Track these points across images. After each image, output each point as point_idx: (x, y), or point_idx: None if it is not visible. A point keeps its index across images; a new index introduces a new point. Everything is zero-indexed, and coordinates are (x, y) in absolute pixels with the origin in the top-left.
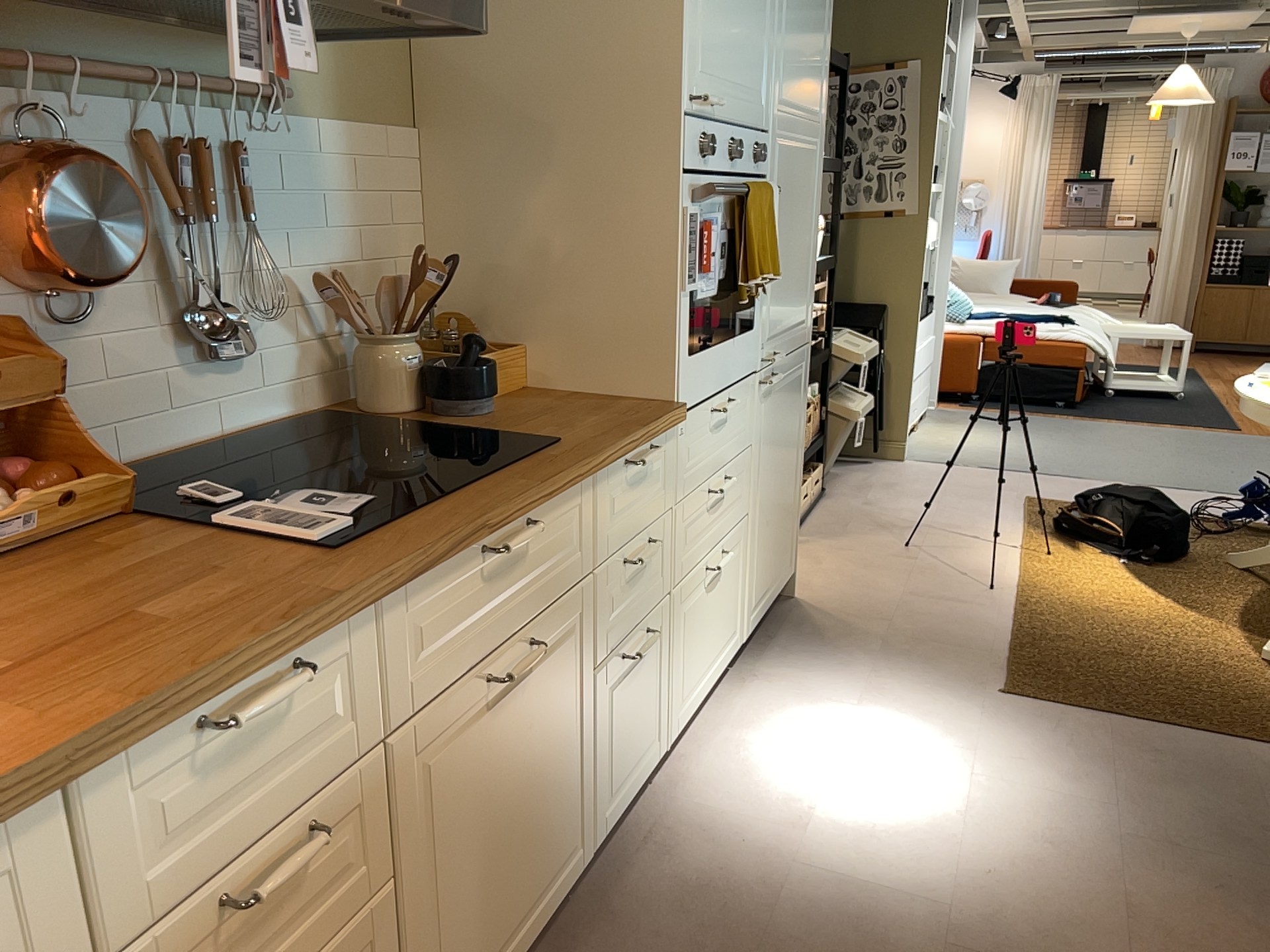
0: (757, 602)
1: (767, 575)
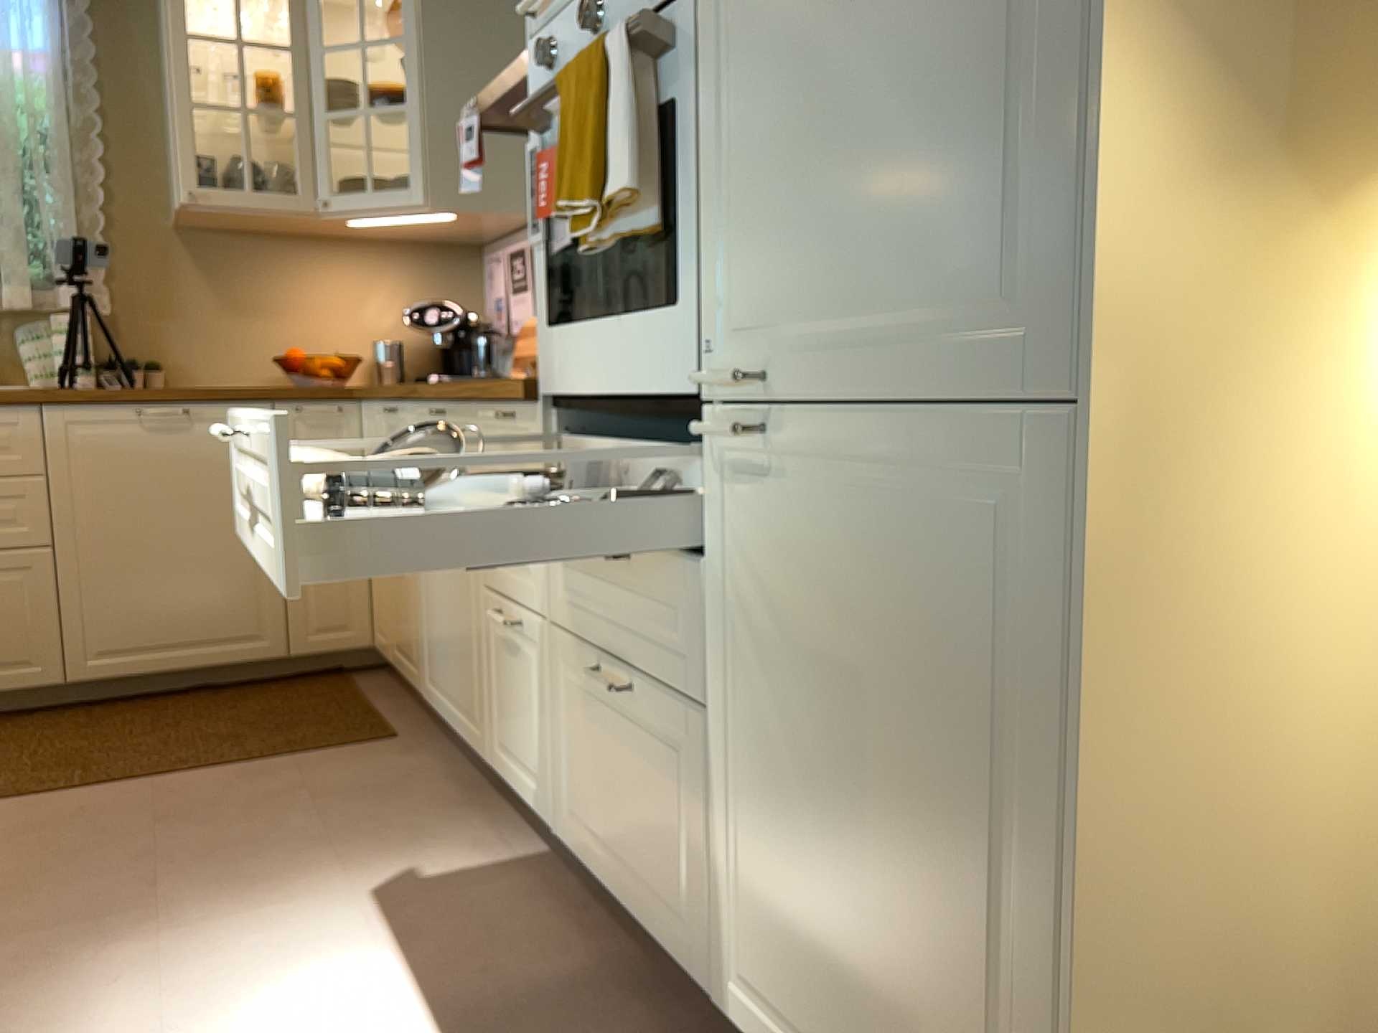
0: (767, 1004)
1: (813, 1009)
